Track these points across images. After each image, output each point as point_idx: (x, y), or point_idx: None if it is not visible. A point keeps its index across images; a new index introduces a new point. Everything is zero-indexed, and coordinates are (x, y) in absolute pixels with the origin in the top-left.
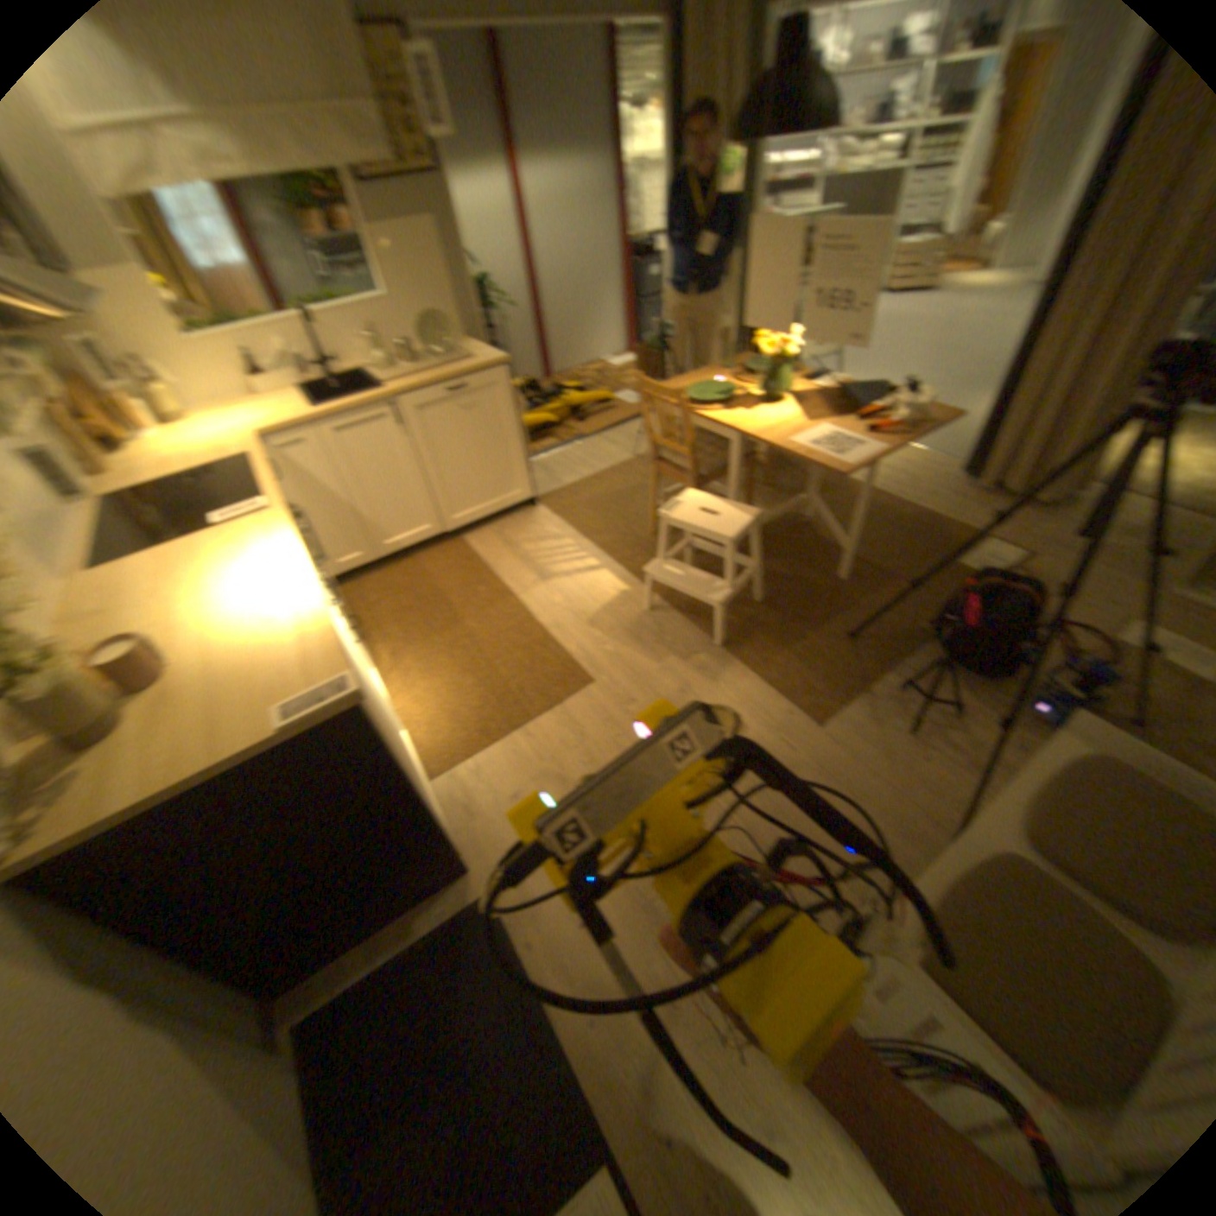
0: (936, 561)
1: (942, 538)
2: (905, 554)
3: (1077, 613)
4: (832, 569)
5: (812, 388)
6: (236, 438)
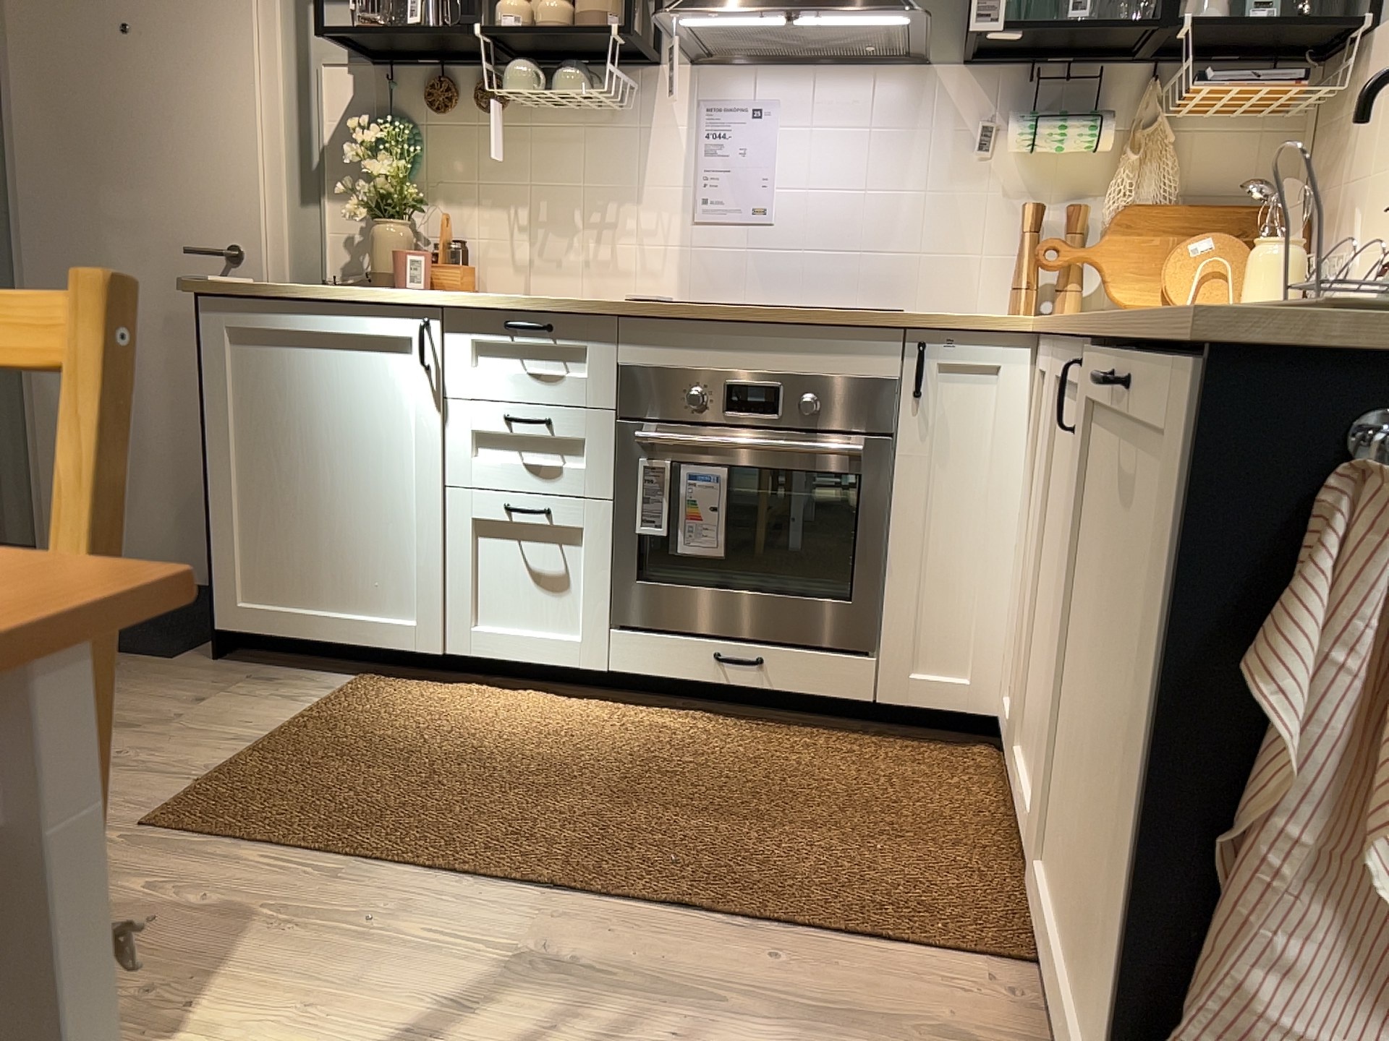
0: None
1: None
2: None
3: None
4: None
5: None
6: (1006, 318)
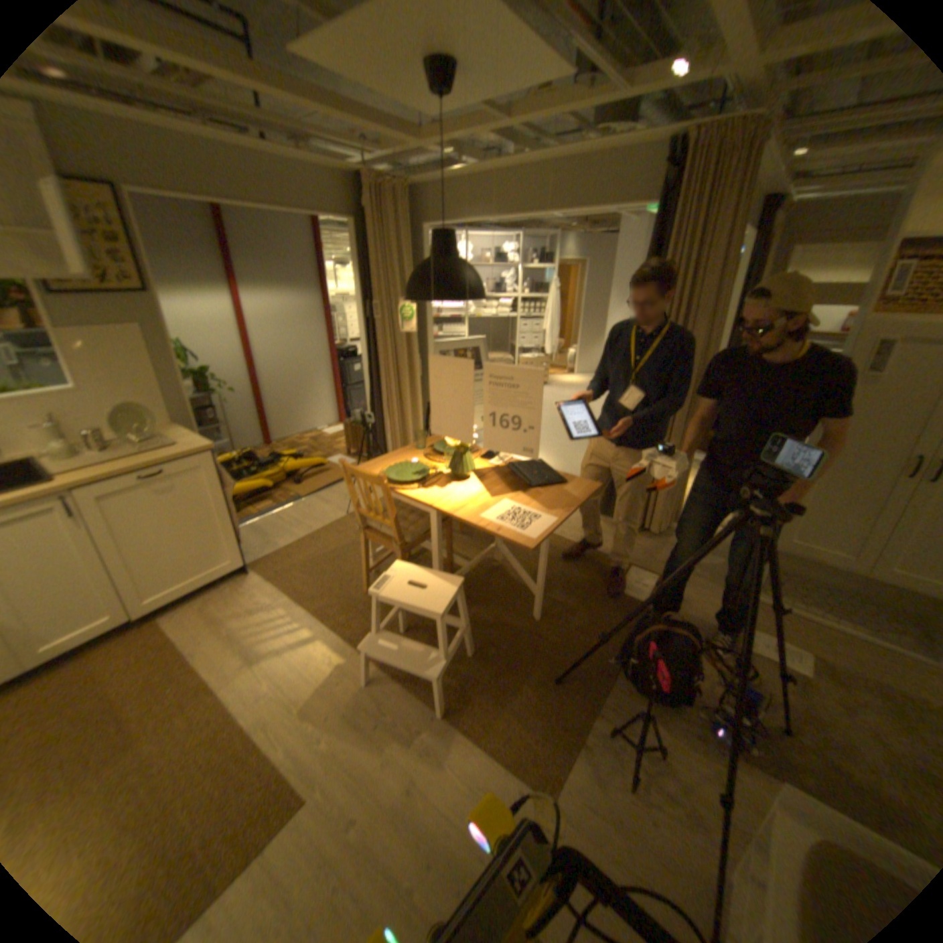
0: (602, 591)
1: (601, 570)
2: (579, 588)
3: (708, 627)
4: (528, 610)
5: (490, 466)
6: None
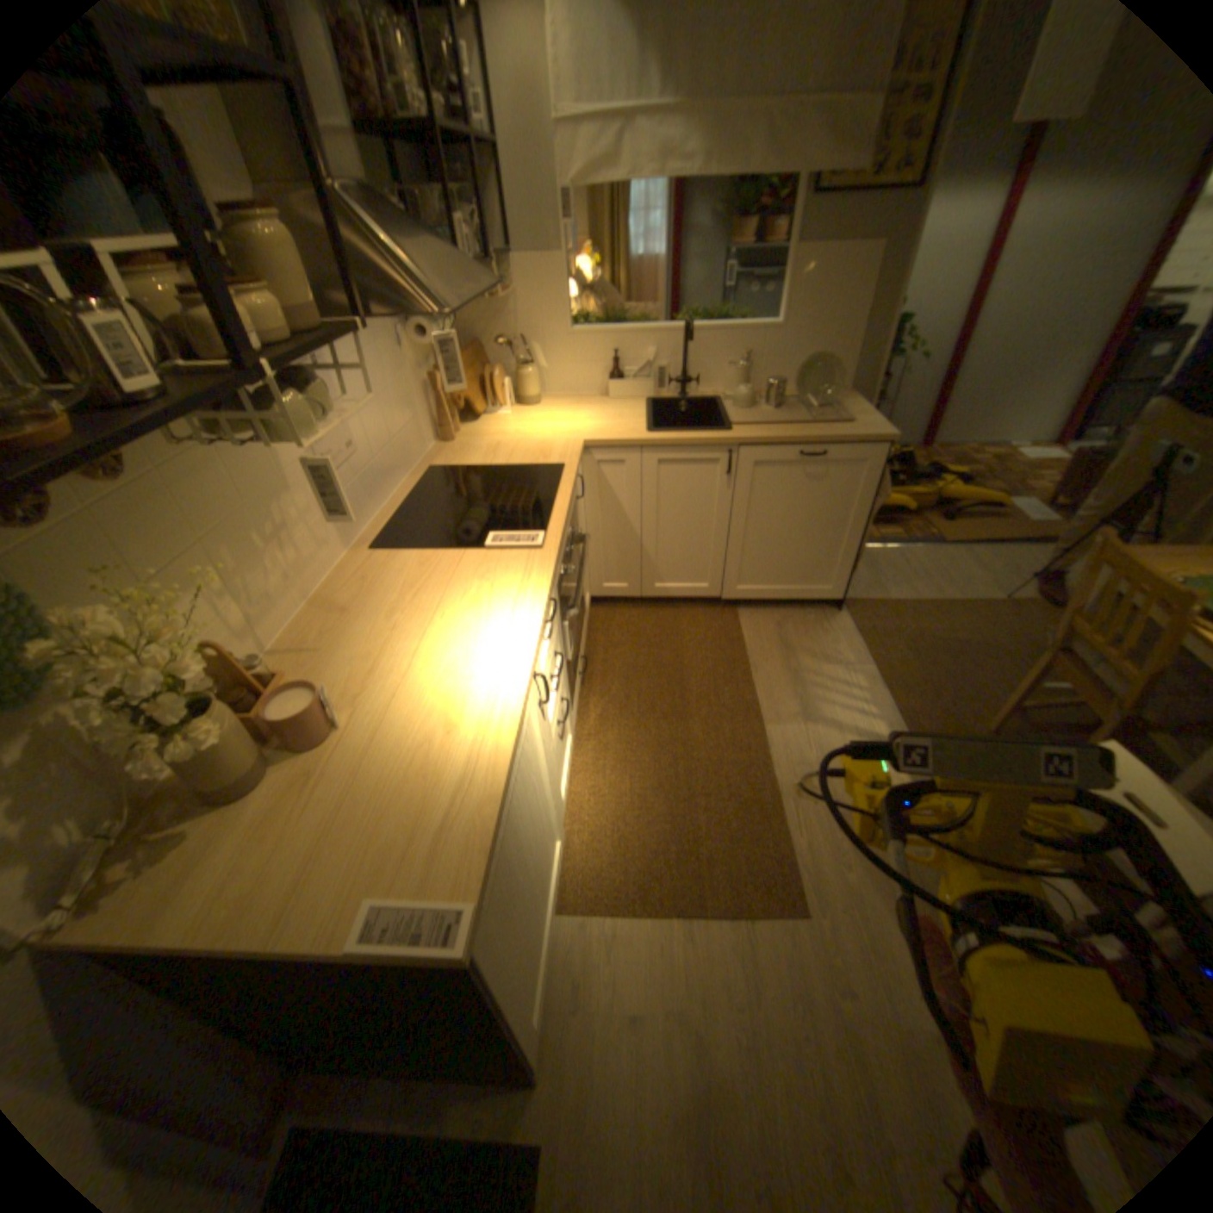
0: None
1: None
2: None
3: None
4: None
5: None
6: (567, 445)
